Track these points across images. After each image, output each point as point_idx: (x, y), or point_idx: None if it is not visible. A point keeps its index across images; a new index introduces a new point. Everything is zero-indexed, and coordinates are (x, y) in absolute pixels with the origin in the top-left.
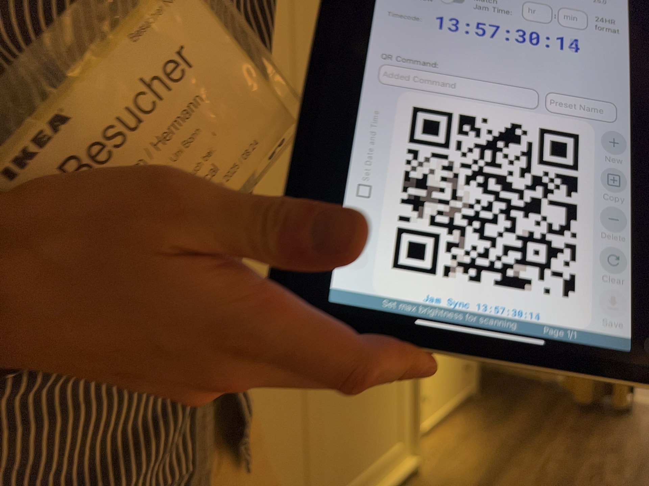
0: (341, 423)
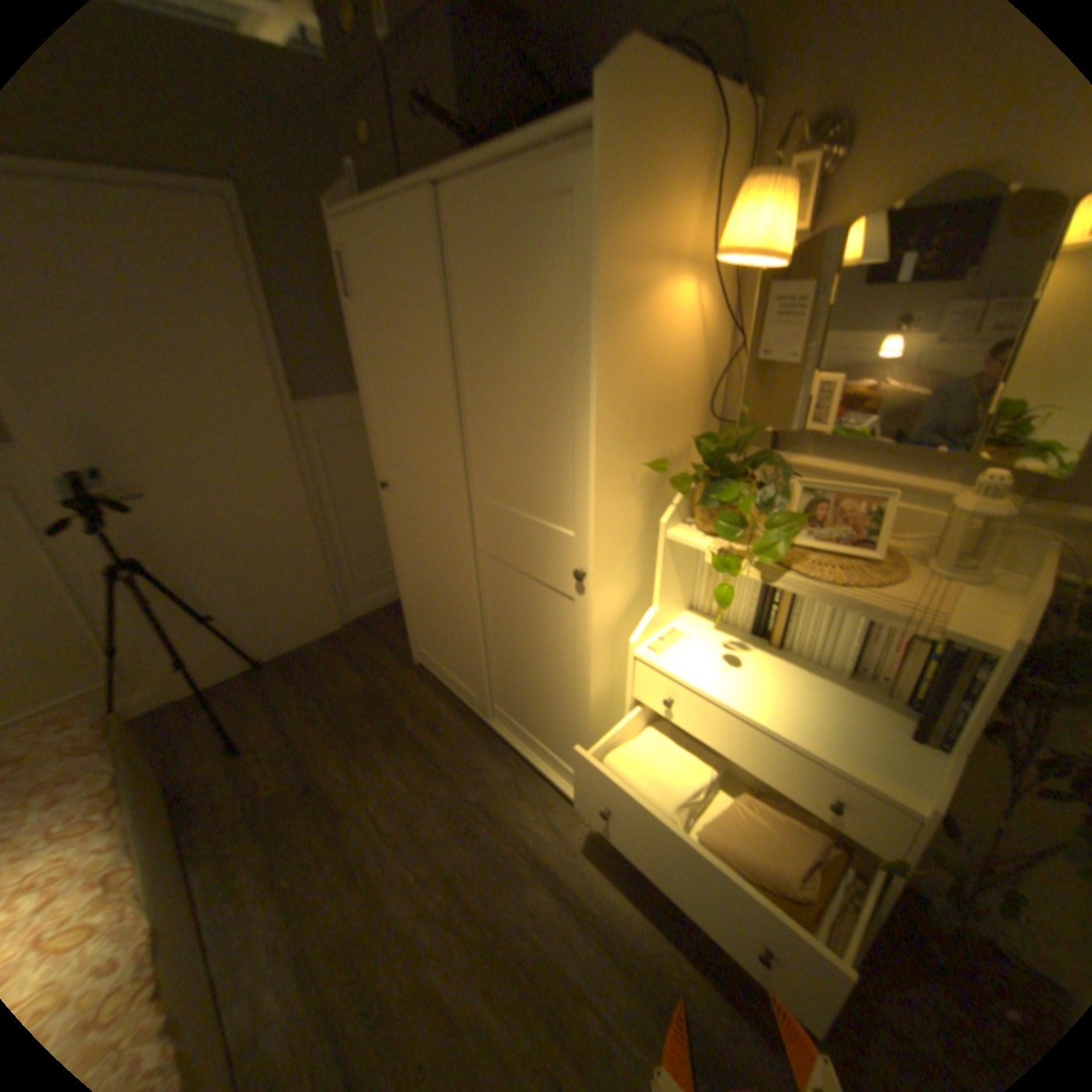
0: (507, 684)
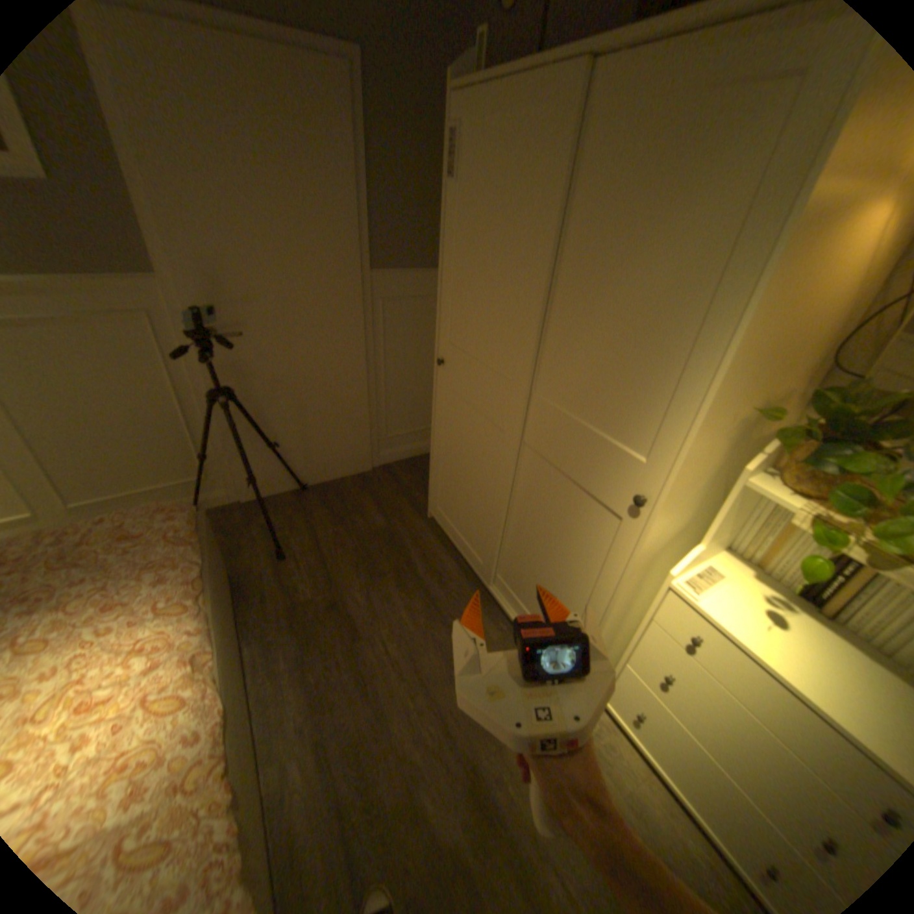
0: (517, 564)
